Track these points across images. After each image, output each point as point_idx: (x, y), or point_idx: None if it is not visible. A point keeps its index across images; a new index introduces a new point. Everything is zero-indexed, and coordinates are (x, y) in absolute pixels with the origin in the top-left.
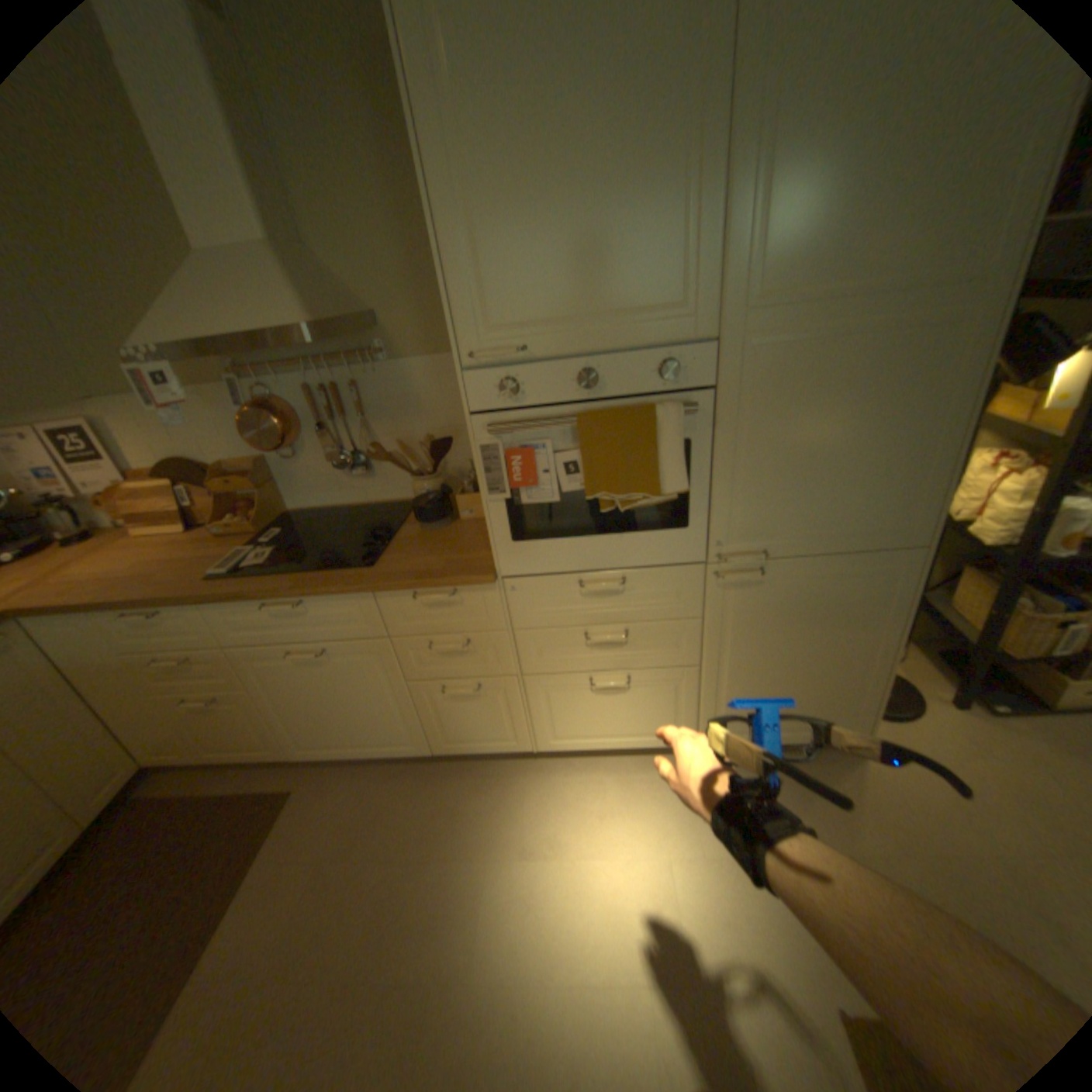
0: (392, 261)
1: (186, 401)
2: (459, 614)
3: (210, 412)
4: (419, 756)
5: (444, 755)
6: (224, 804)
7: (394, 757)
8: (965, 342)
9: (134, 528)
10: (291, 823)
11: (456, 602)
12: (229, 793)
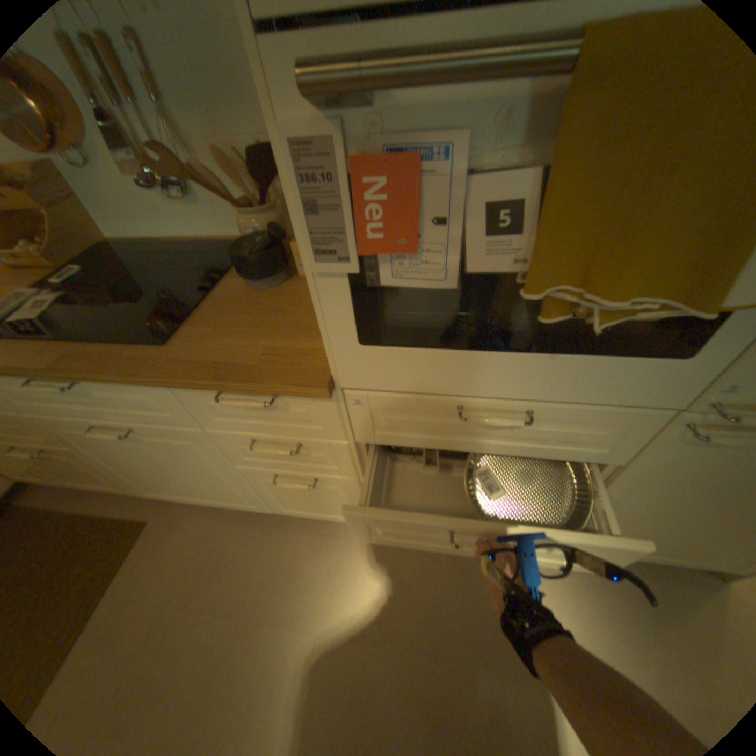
0: None
1: None
2: (285, 419)
3: None
4: (261, 511)
5: (285, 514)
6: (87, 525)
7: (237, 508)
8: None
9: None
10: (143, 555)
11: (279, 406)
12: (94, 513)
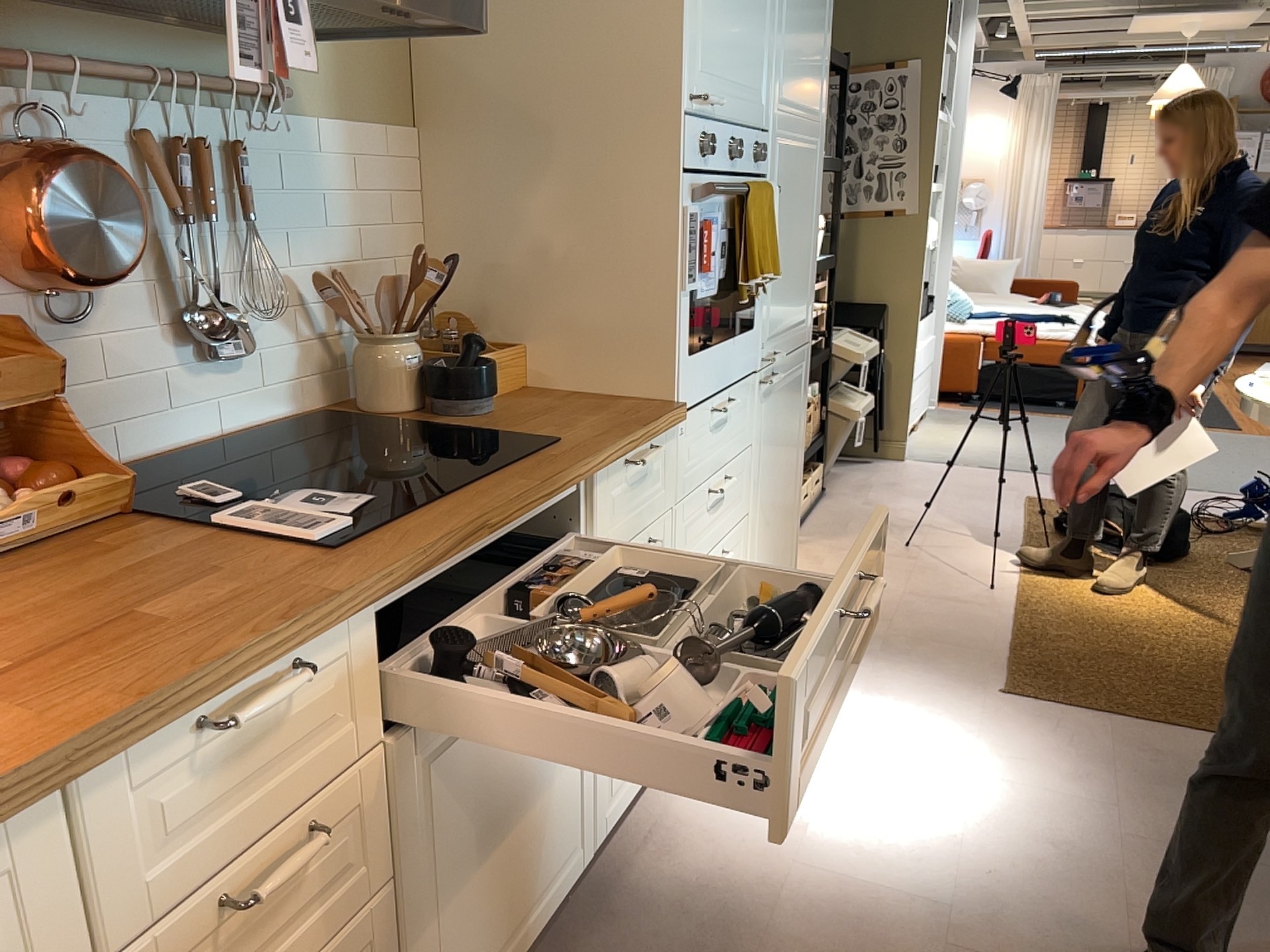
0: None
1: None
2: (648, 491)
3: None
4: (579, 871)
5: (602, 839)
6: None
7: (554, 907)
8: (817, 168)
9: None
10: None
11: (649, 468)
12: None
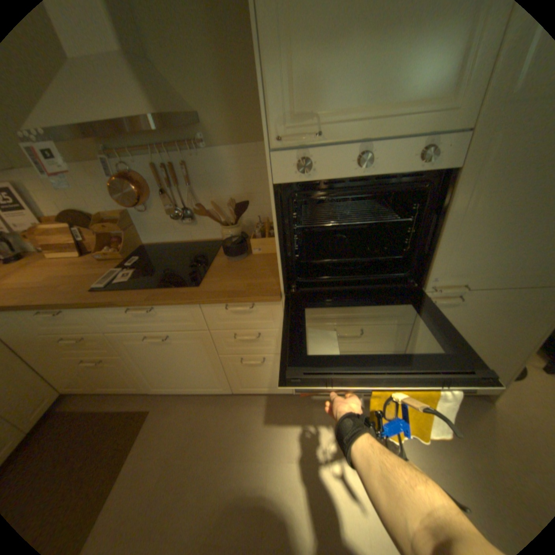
0: (210, 73)
1: (74, 172)
2: (255, 318)
3: (90, 179)
4: (224, 393)
5: (240, 393)
6: (109, 417)
7: (209, 393)
8: None
9: (47, 253)
10: (149, 431)
11: (253, 310)
12: (113, 410)
